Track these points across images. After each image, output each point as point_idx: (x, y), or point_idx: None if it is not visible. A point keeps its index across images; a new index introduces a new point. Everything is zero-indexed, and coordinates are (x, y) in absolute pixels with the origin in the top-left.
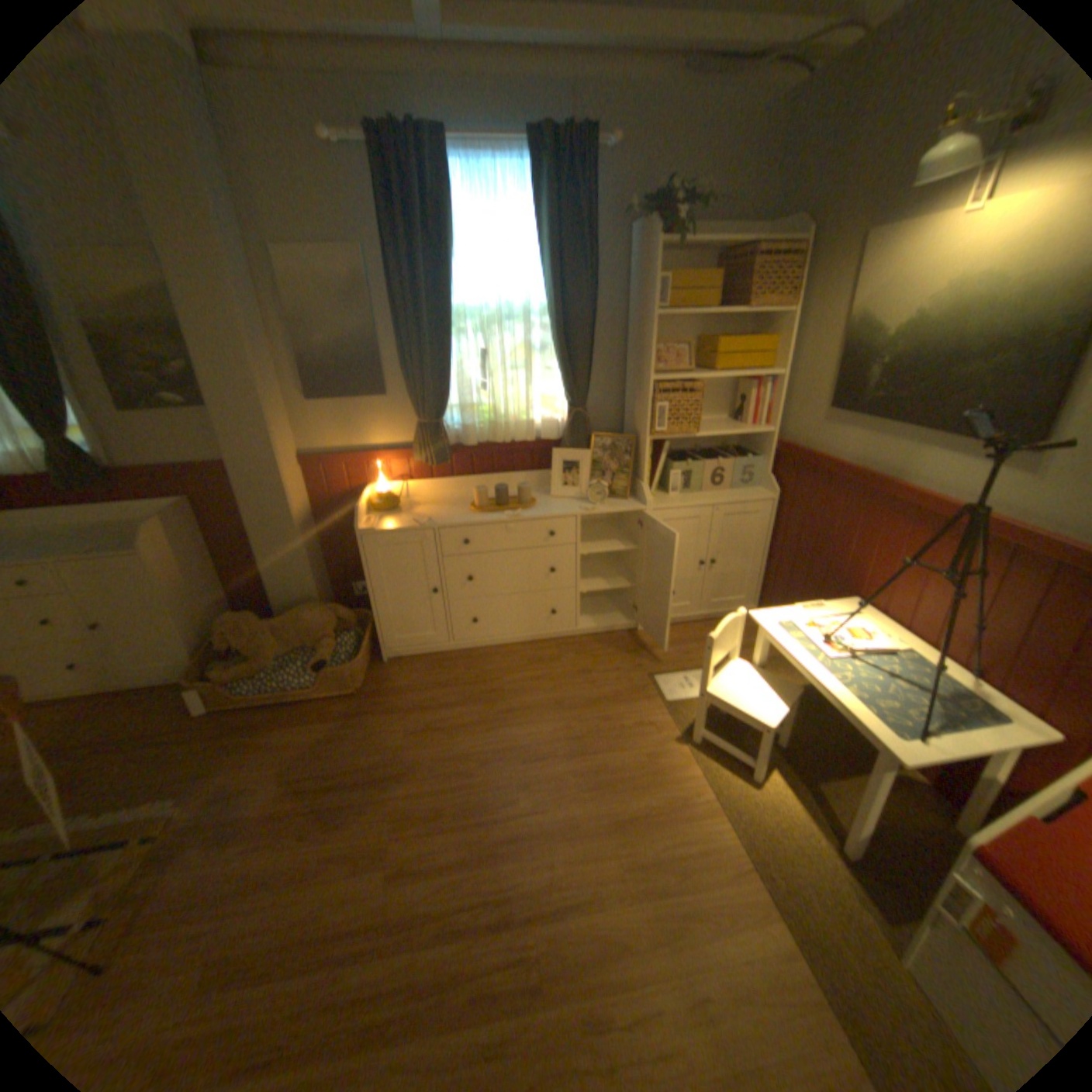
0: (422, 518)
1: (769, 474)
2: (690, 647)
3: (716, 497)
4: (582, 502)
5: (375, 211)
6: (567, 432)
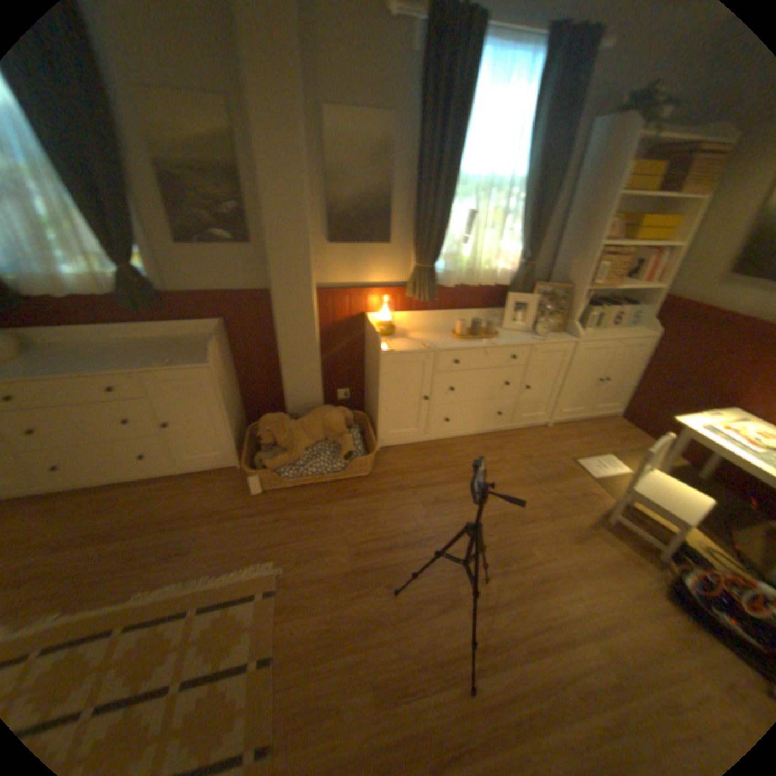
0: (421, 343)
1: (654, 319)
2: (588, 440)
3: (618, 334)
4: (529, 334)
5: (425, 85)
6: (523, 281)
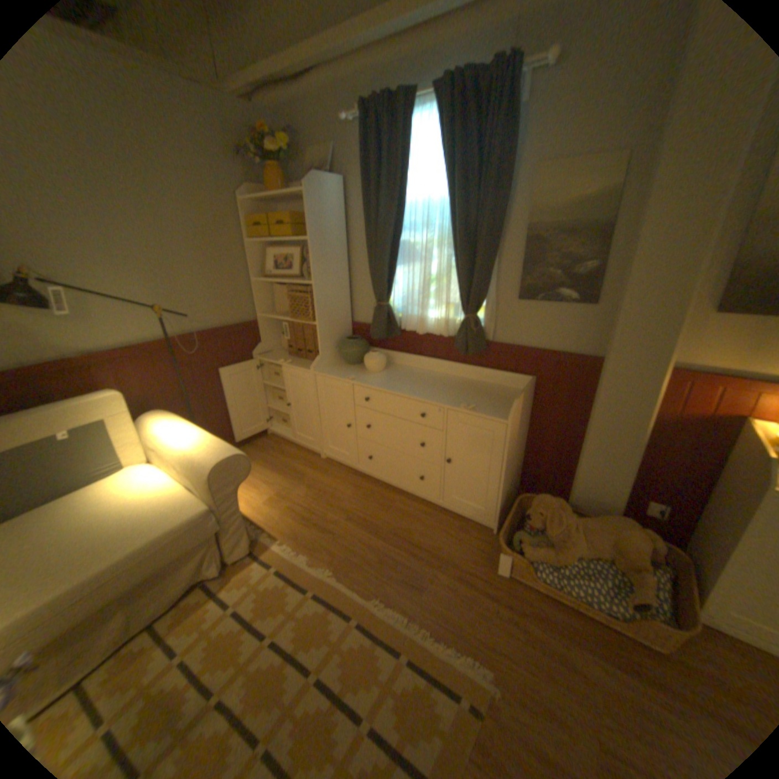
0: None
1: None
2: None
3: None
4: None
5: None
6: None
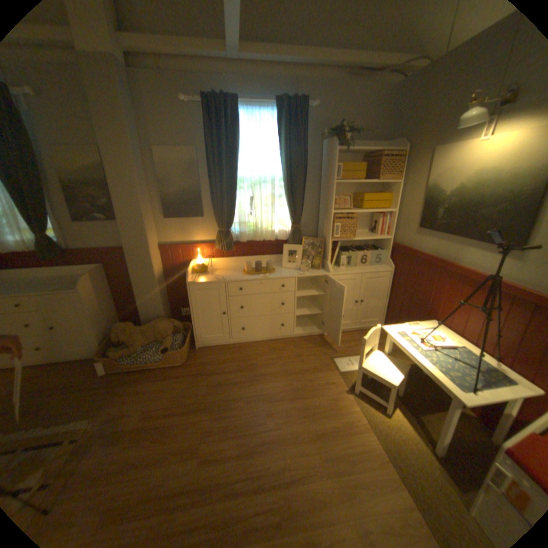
0: (219, 277)
1: (389, 259)
2: (351, 344)
3: (363, 269)
4: (298, 270)
5: (204, 132)
6: (291, 236)
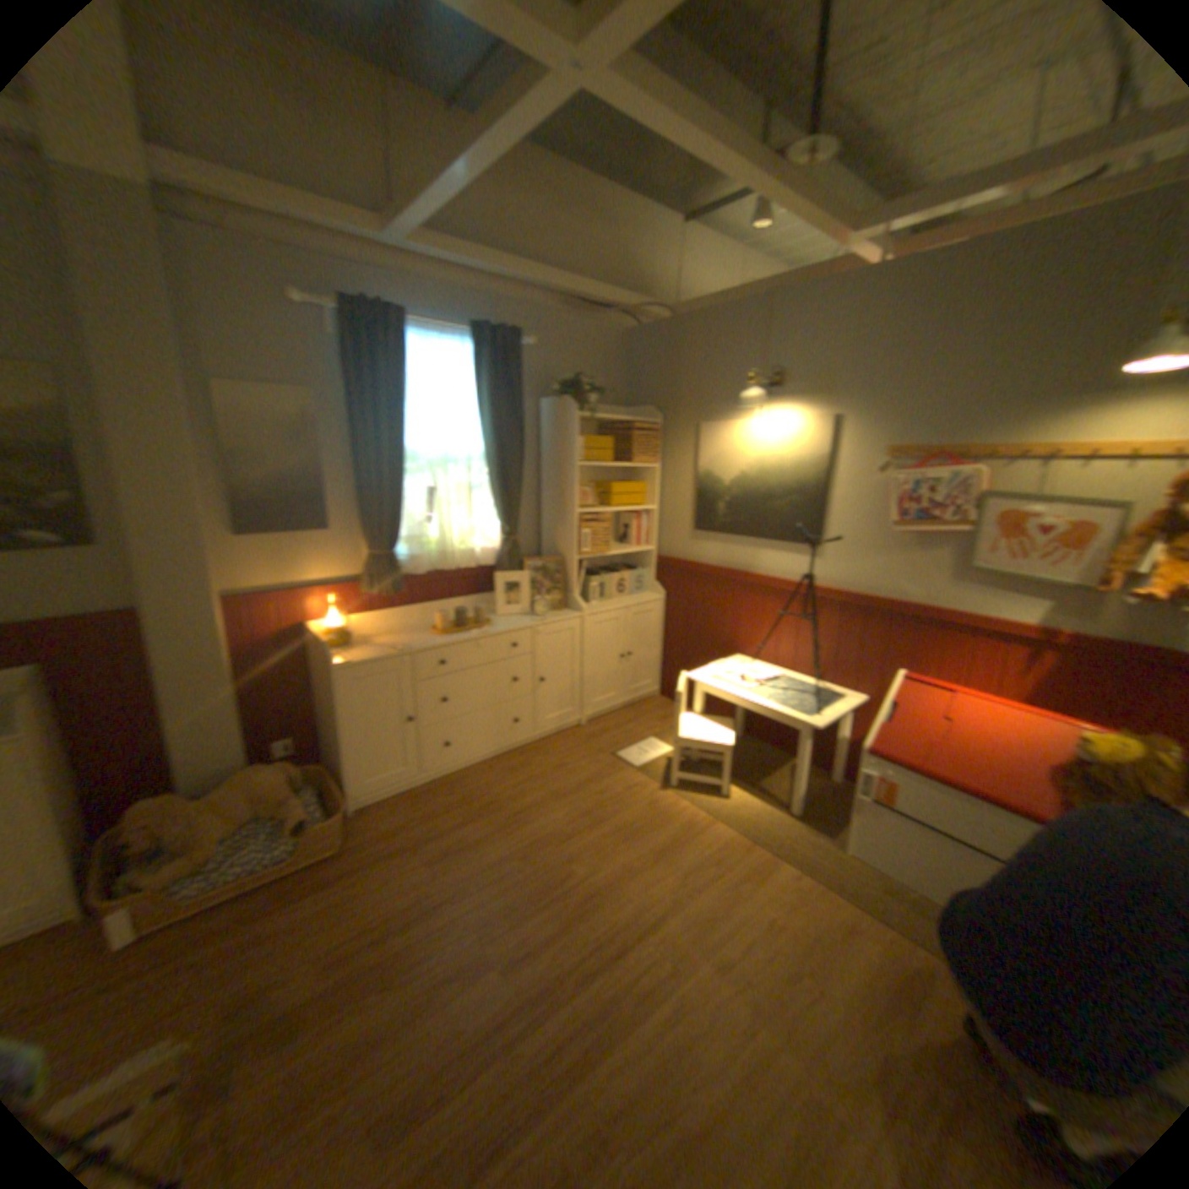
0: (392, 647)
1: (654, 582)
2: (628, 728)
3: (625, 602)
4: (529, 616)
5: (346, 367)
6: (508, 557)
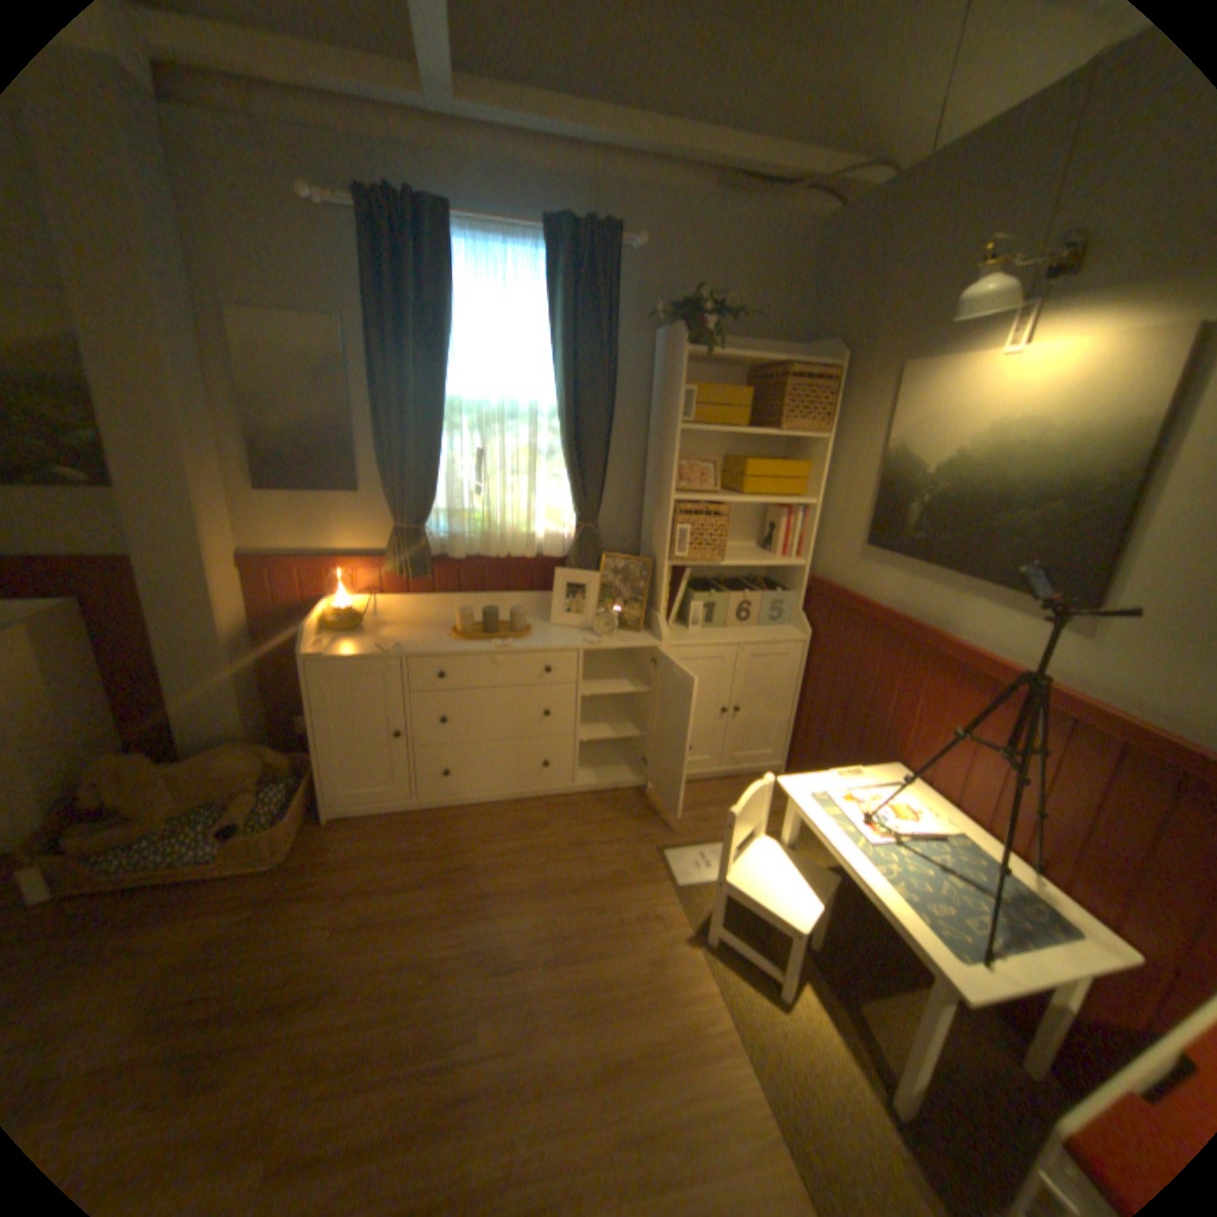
0: (388, 644)
1: (800, 612)
2: (708, 813)
3: (742, 635)
4: (588, 633)
5: (360, 284)
6: (575, 550)
